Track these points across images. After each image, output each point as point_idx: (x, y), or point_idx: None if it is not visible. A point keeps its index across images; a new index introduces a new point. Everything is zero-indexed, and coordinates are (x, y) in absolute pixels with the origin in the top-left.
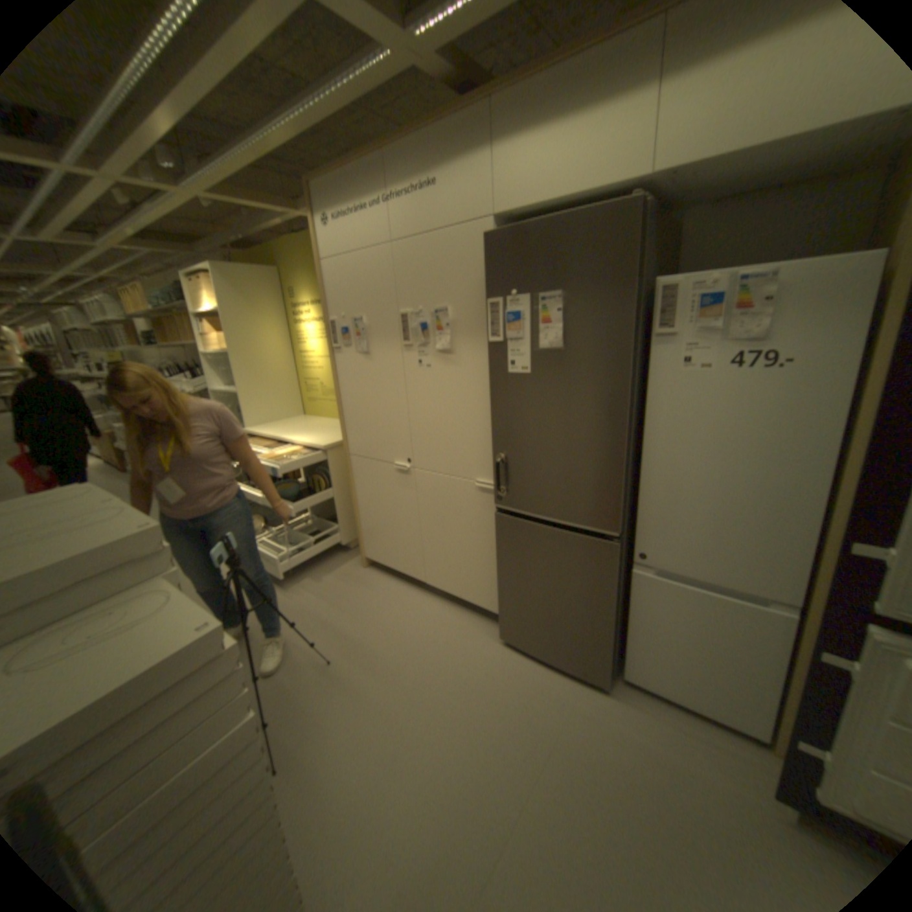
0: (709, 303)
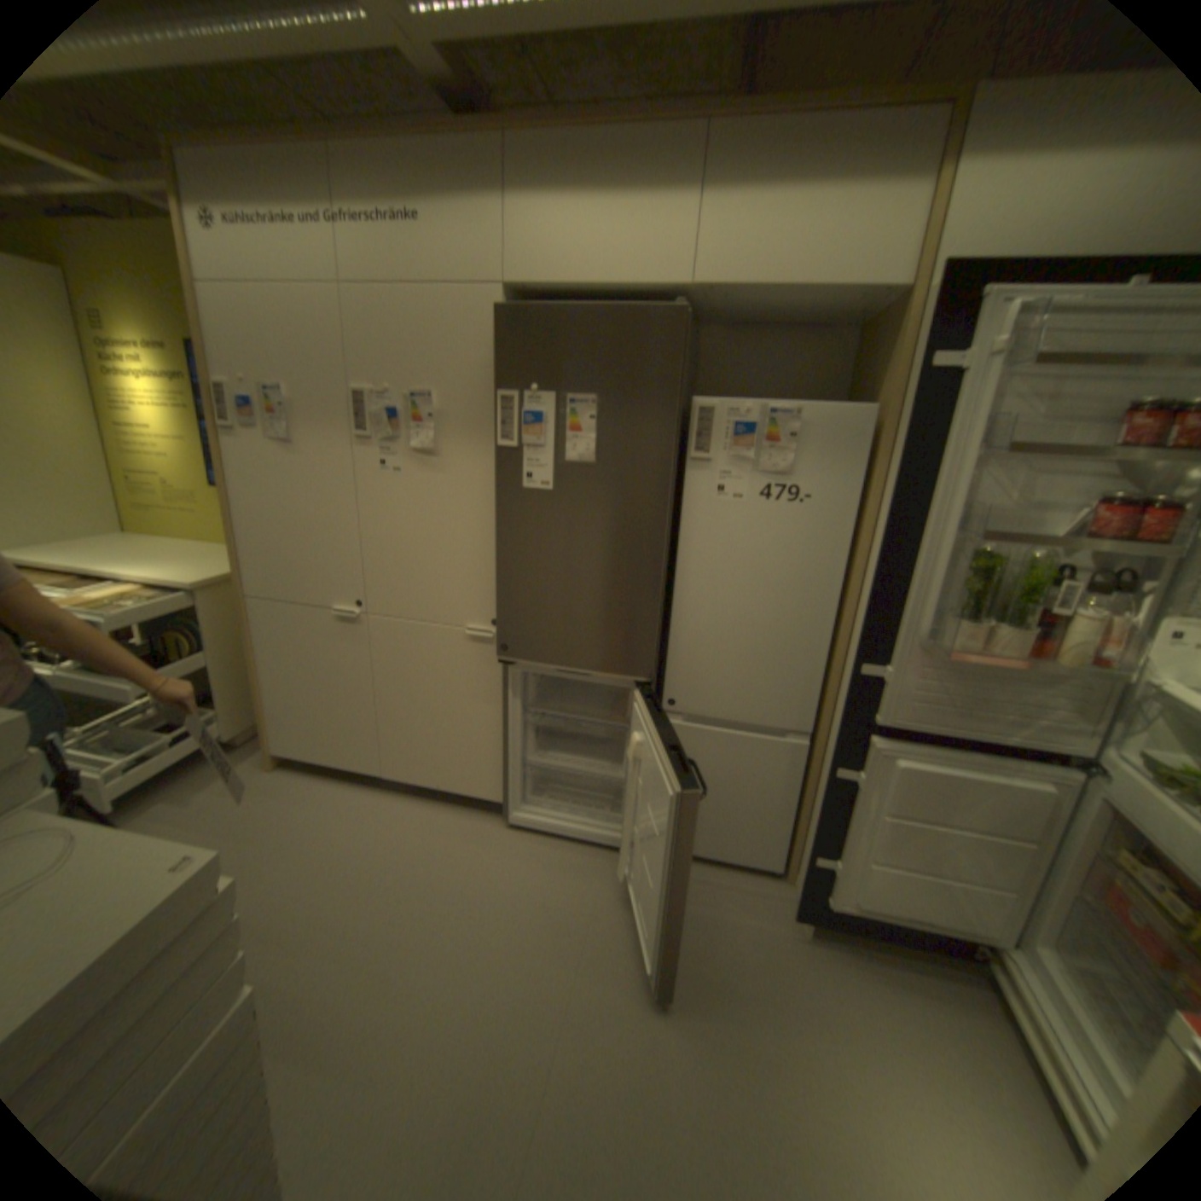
0: (743, 431)
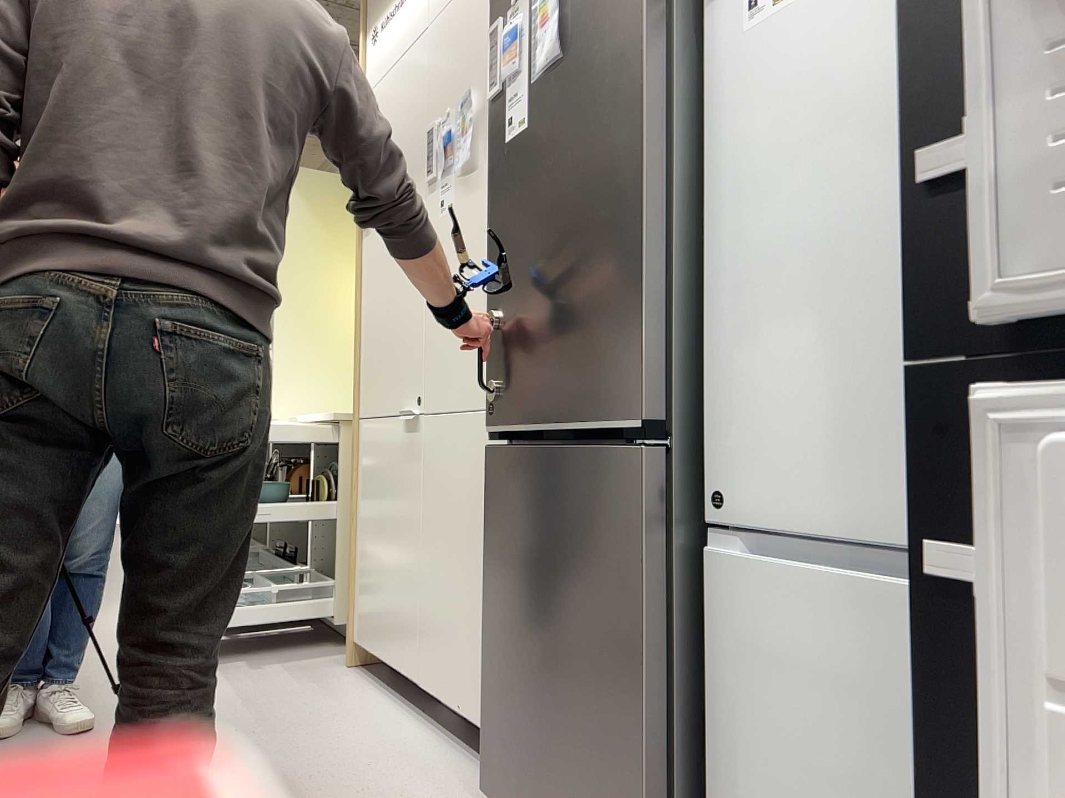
0: None
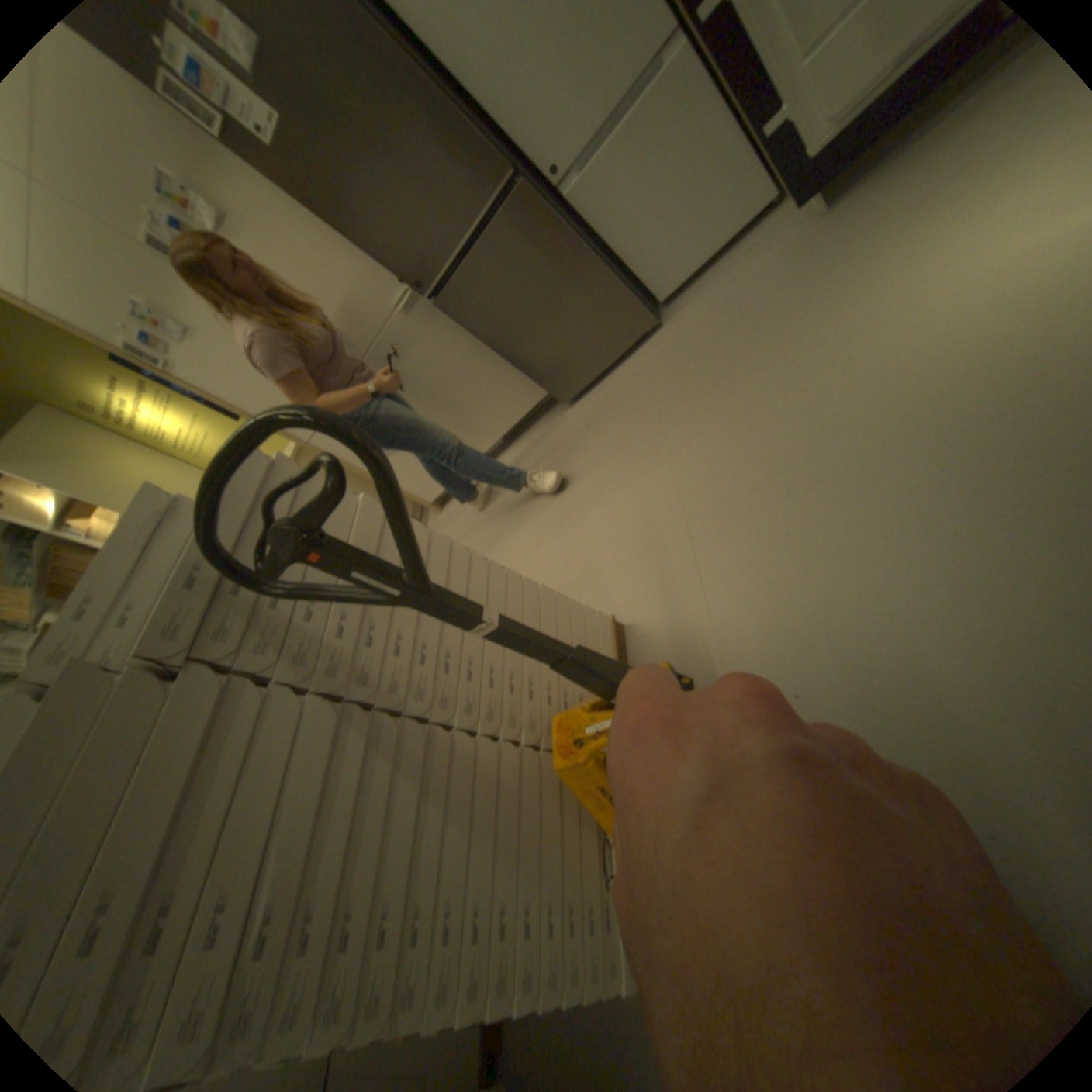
0: None
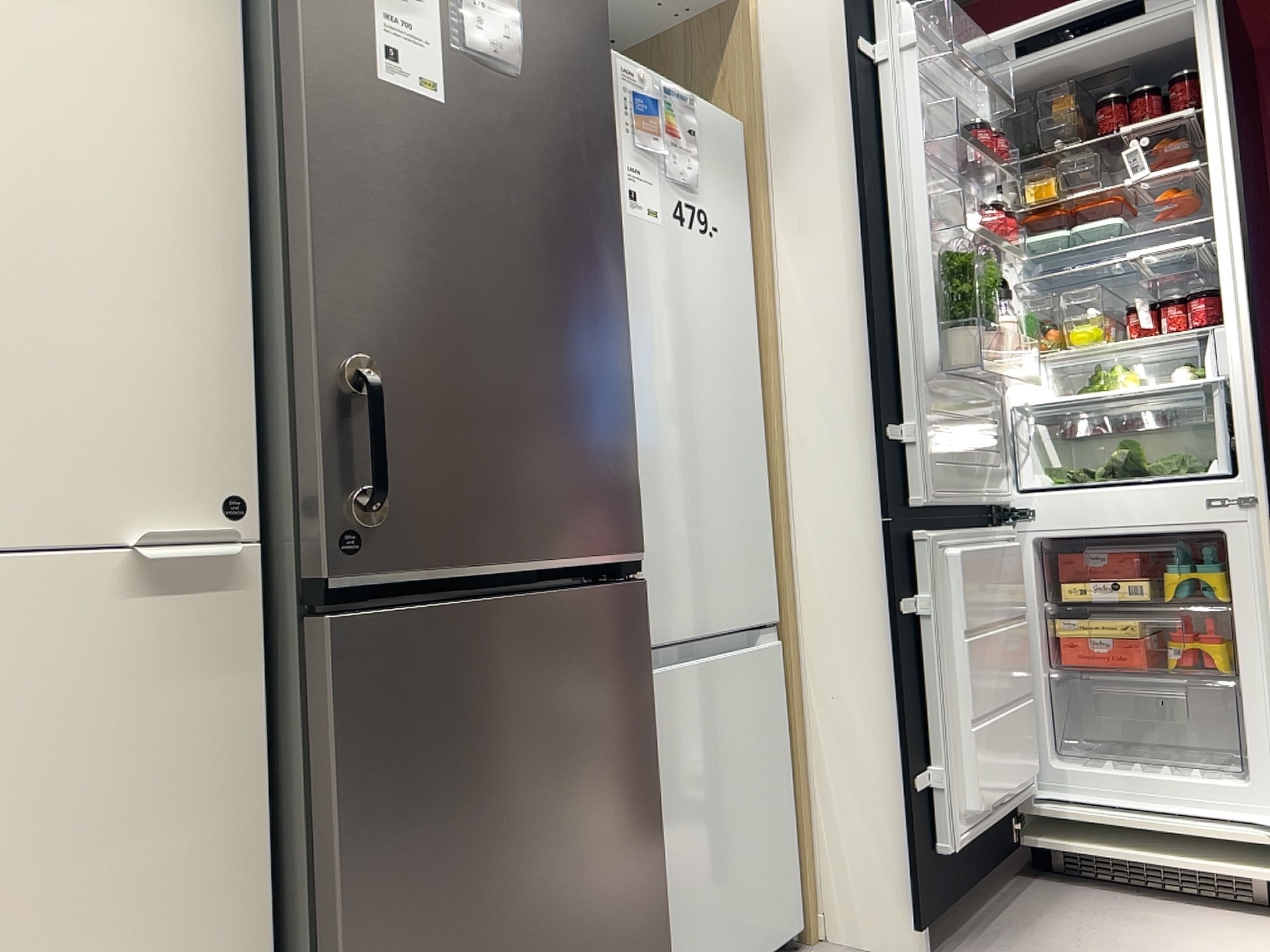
0: (645, 109)
